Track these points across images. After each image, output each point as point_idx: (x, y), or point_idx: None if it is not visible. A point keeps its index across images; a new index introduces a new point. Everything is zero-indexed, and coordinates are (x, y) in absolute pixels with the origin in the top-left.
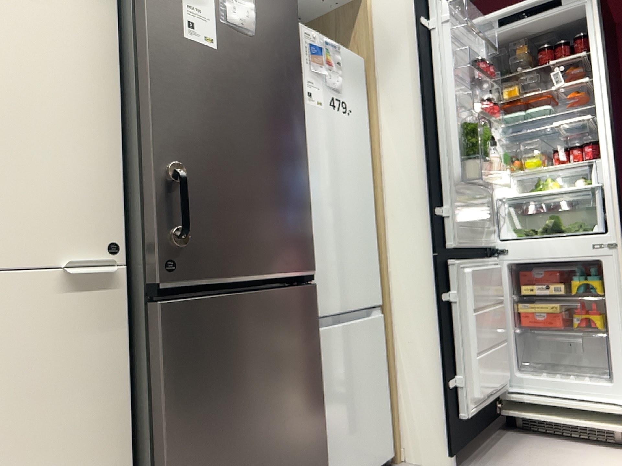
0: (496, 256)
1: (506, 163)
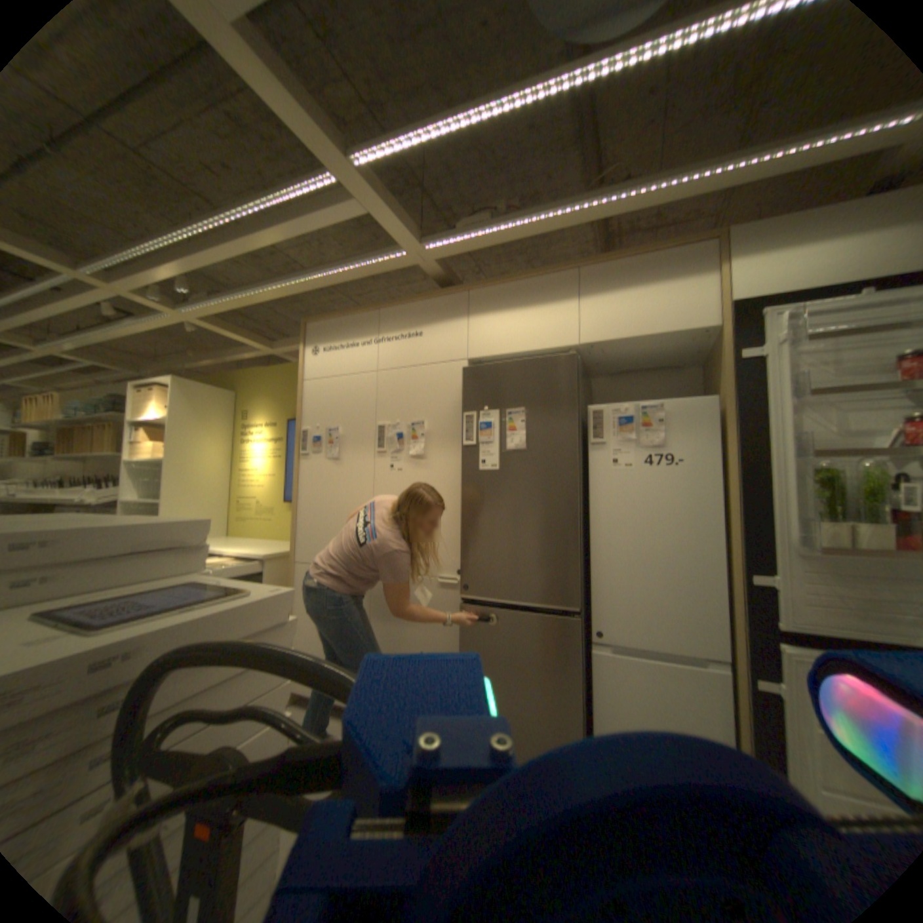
0: None
1: None
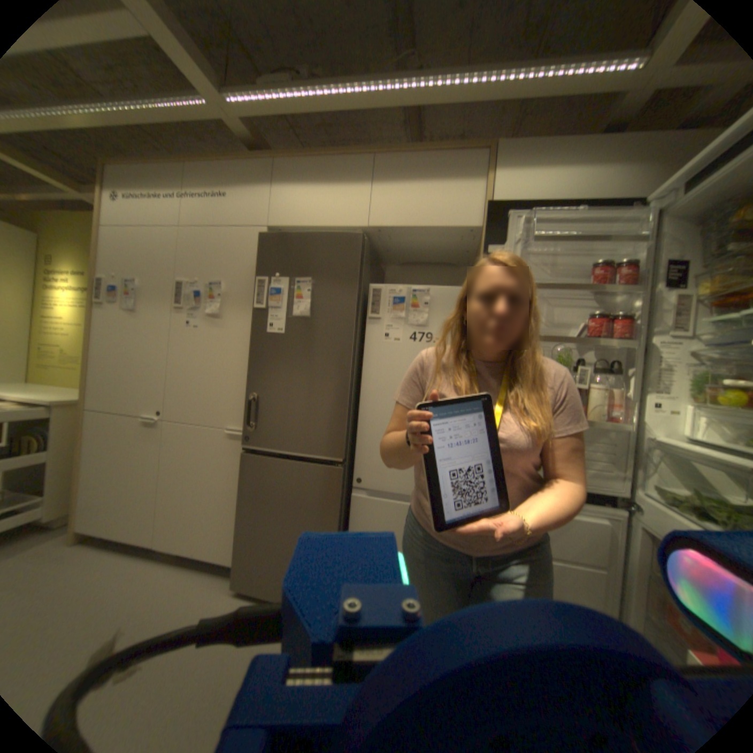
0: (632, 511)
1: (701, 389)
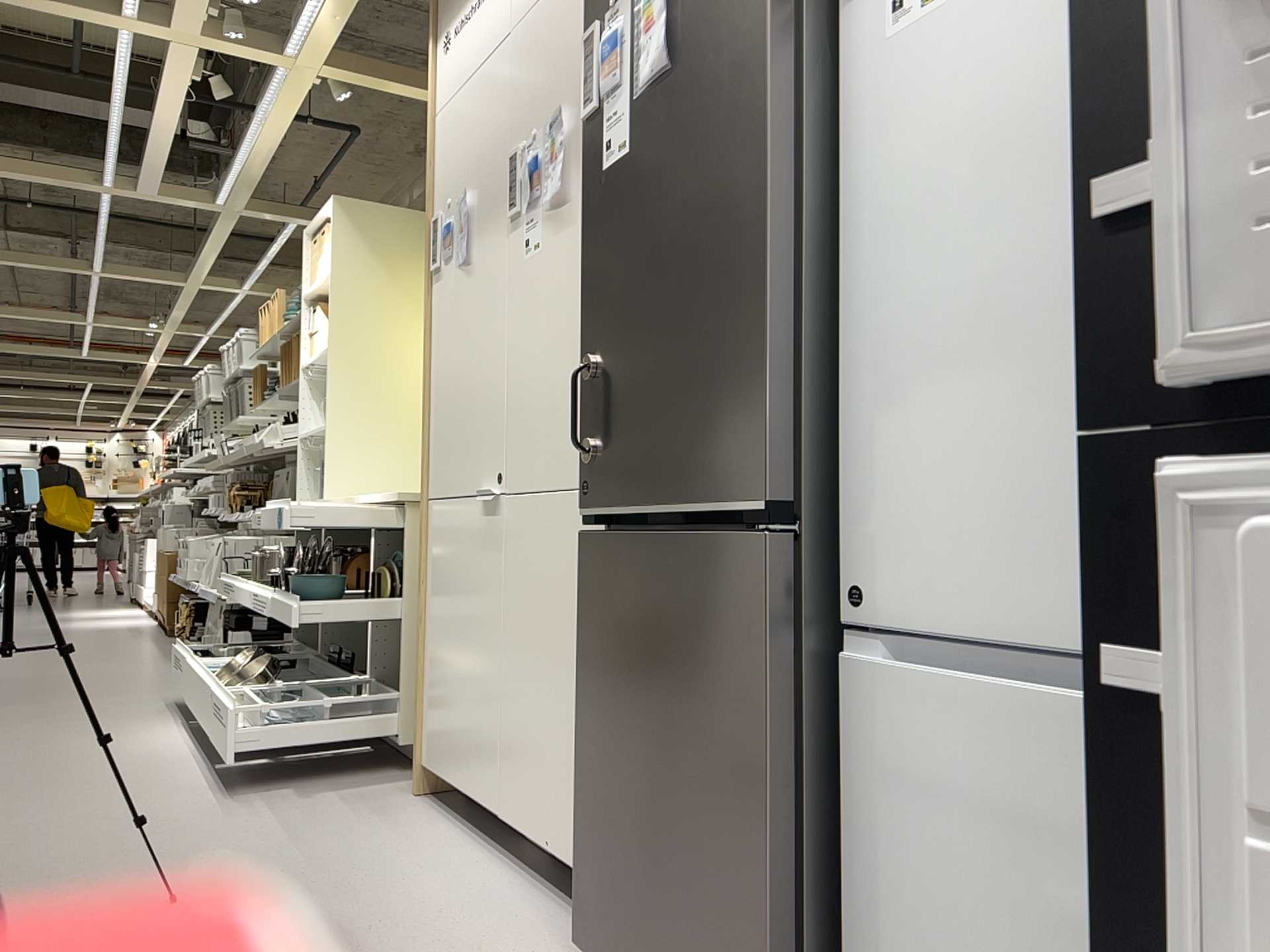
0: None
1: None
